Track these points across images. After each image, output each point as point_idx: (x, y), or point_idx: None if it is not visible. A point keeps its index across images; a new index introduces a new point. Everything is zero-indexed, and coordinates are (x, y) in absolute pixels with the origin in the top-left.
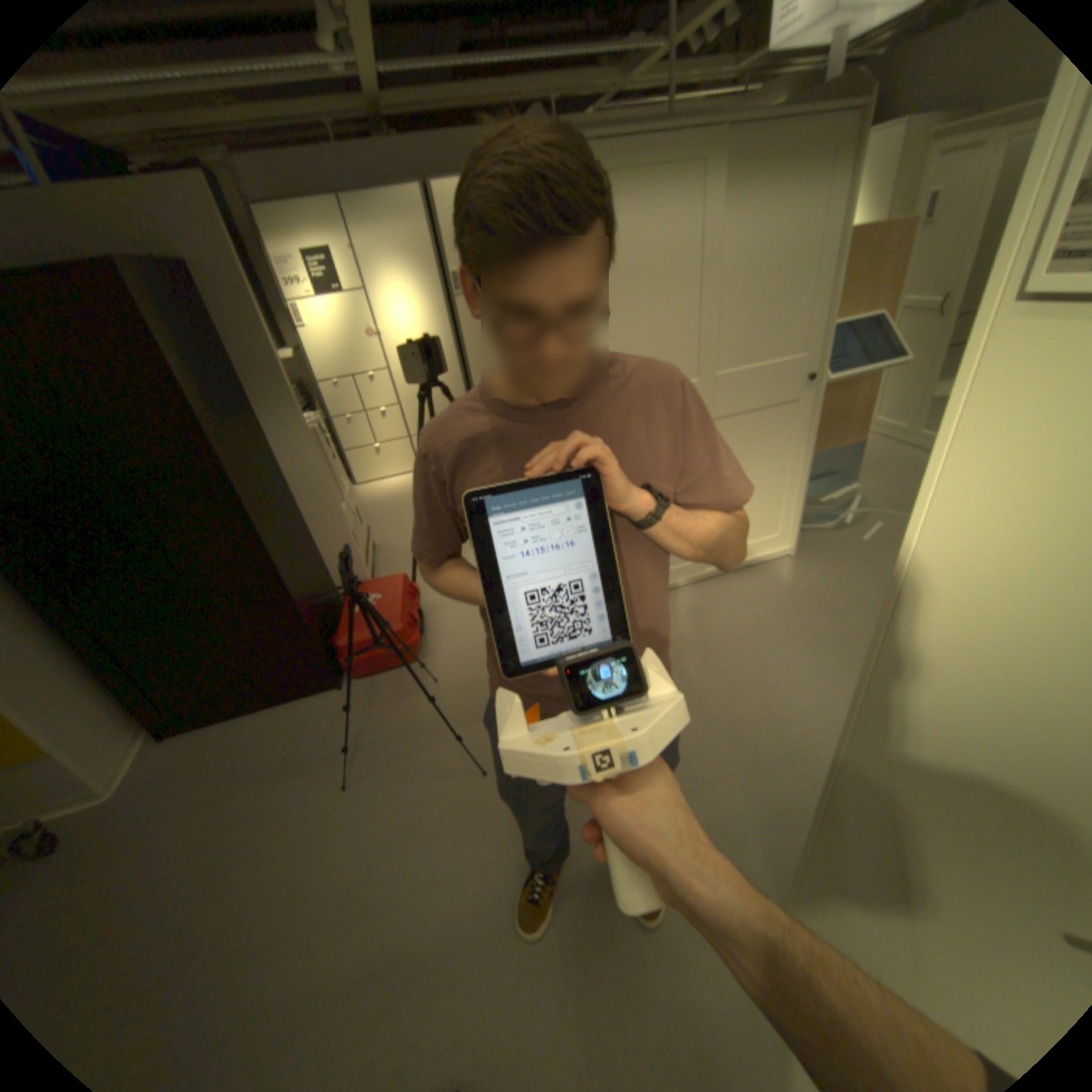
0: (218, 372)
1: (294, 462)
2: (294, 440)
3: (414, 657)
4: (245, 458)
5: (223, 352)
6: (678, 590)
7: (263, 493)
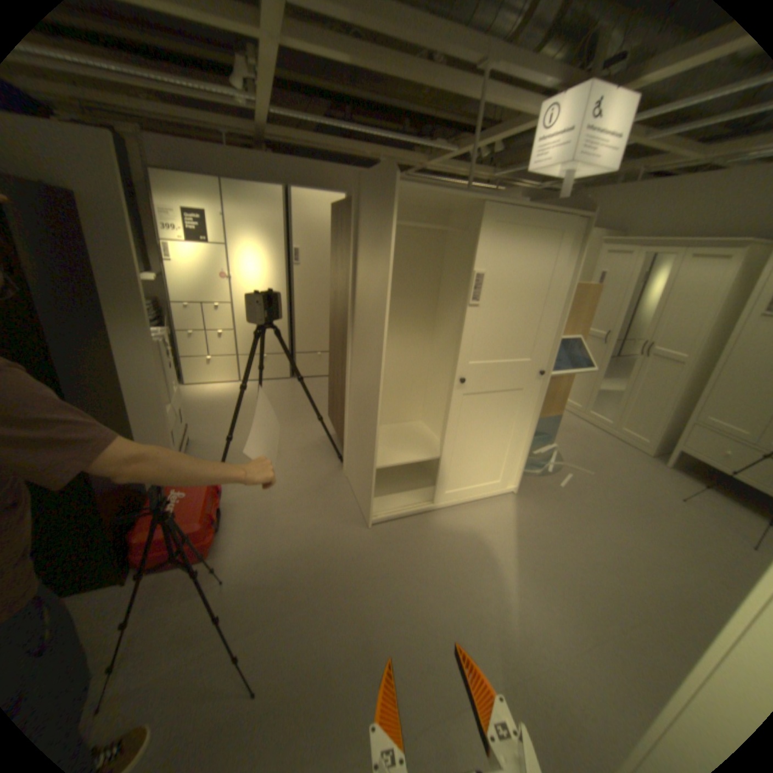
0: (79, 284)
1: (132, 368)
2: (137, 349)
3: (205, 555)
4: (84, 361)
5: (89, 268)
6: (434, 512)
7: (93, 393)
